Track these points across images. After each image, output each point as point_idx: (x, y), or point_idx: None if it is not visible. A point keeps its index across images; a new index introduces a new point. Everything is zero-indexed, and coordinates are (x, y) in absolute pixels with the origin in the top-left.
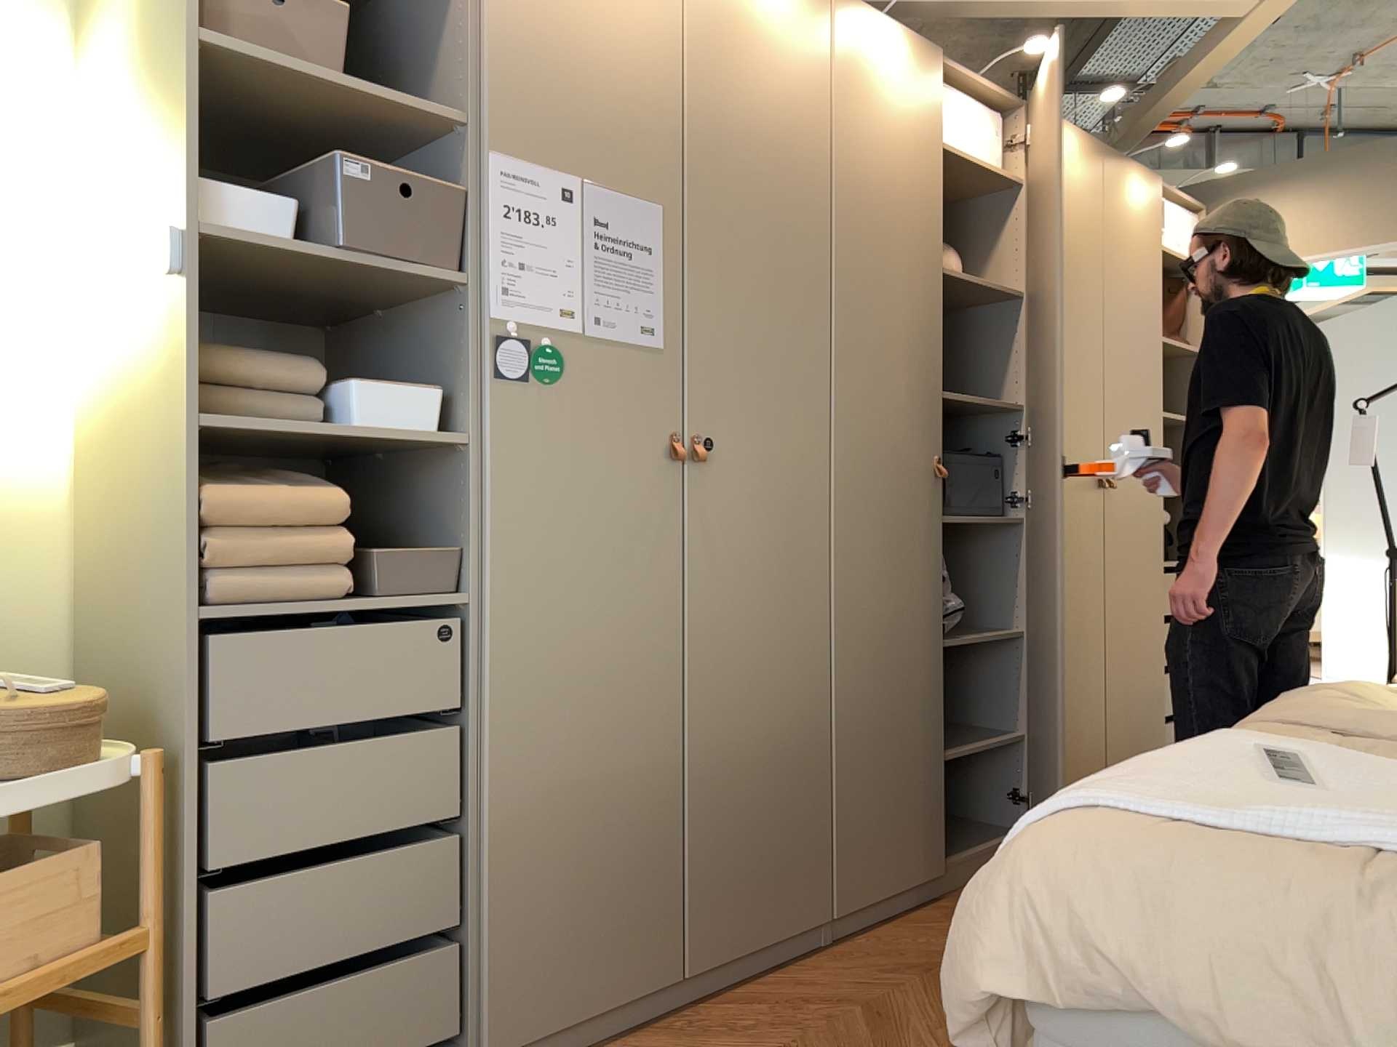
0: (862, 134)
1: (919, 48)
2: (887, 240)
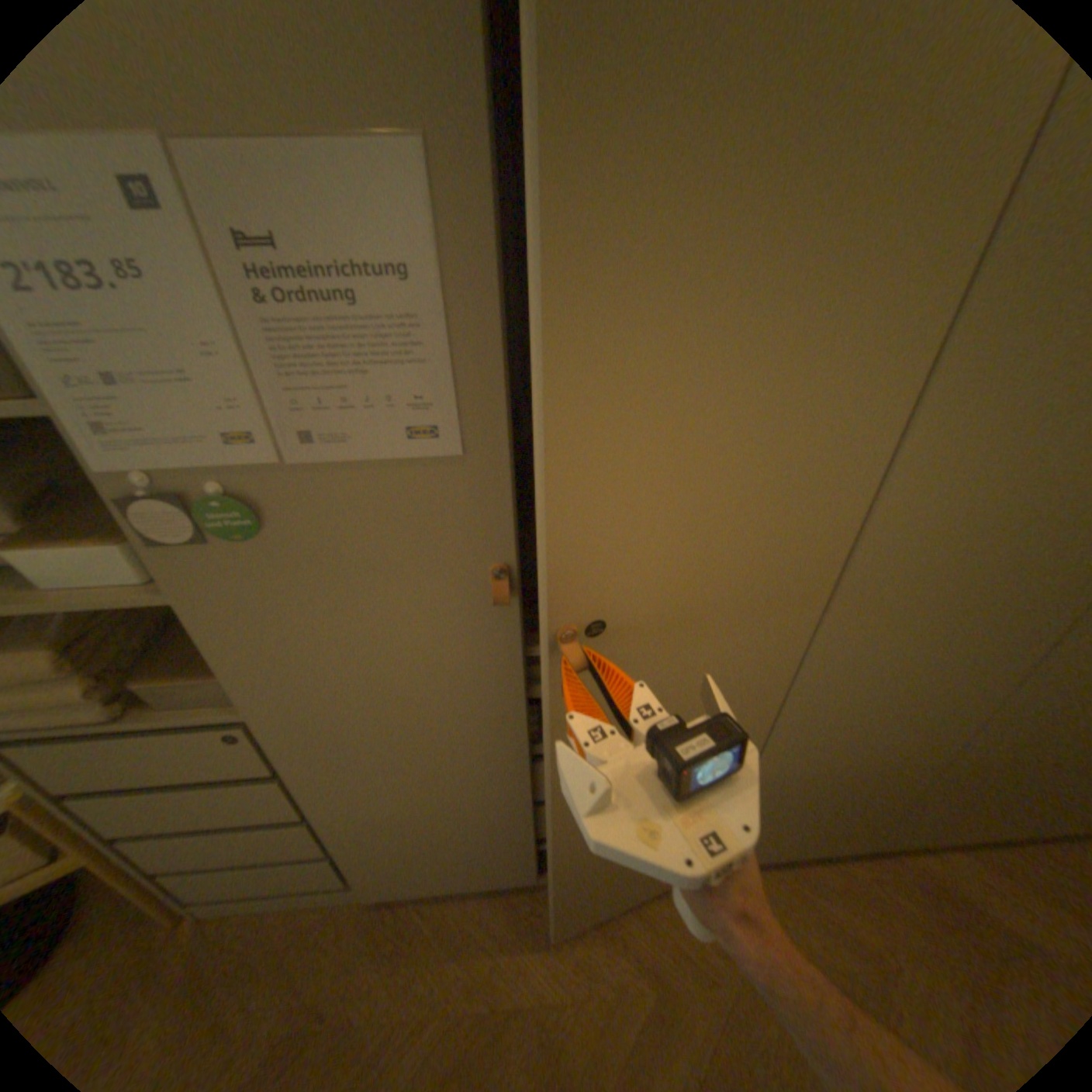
0: None
1: None
2: None
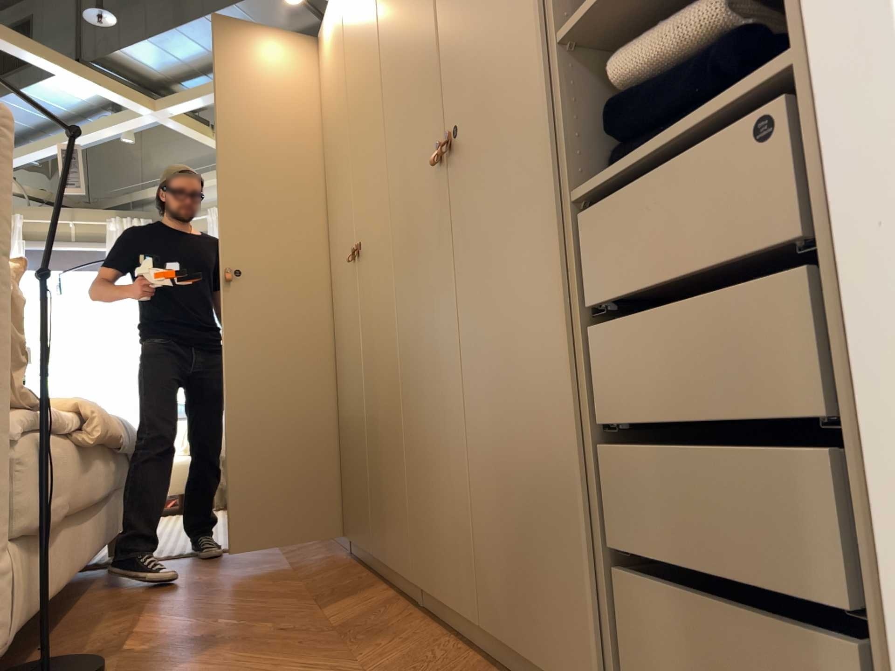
0: (330, 100)
1: (337, 8)
2: (337, 142)
